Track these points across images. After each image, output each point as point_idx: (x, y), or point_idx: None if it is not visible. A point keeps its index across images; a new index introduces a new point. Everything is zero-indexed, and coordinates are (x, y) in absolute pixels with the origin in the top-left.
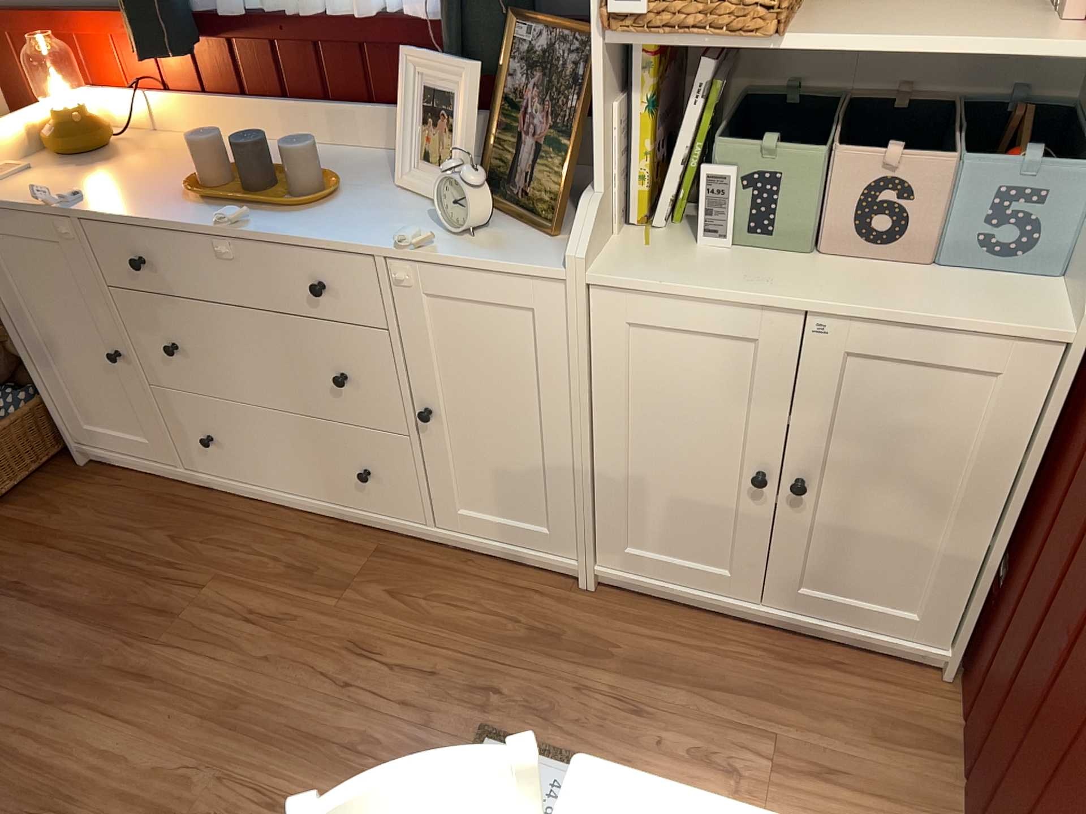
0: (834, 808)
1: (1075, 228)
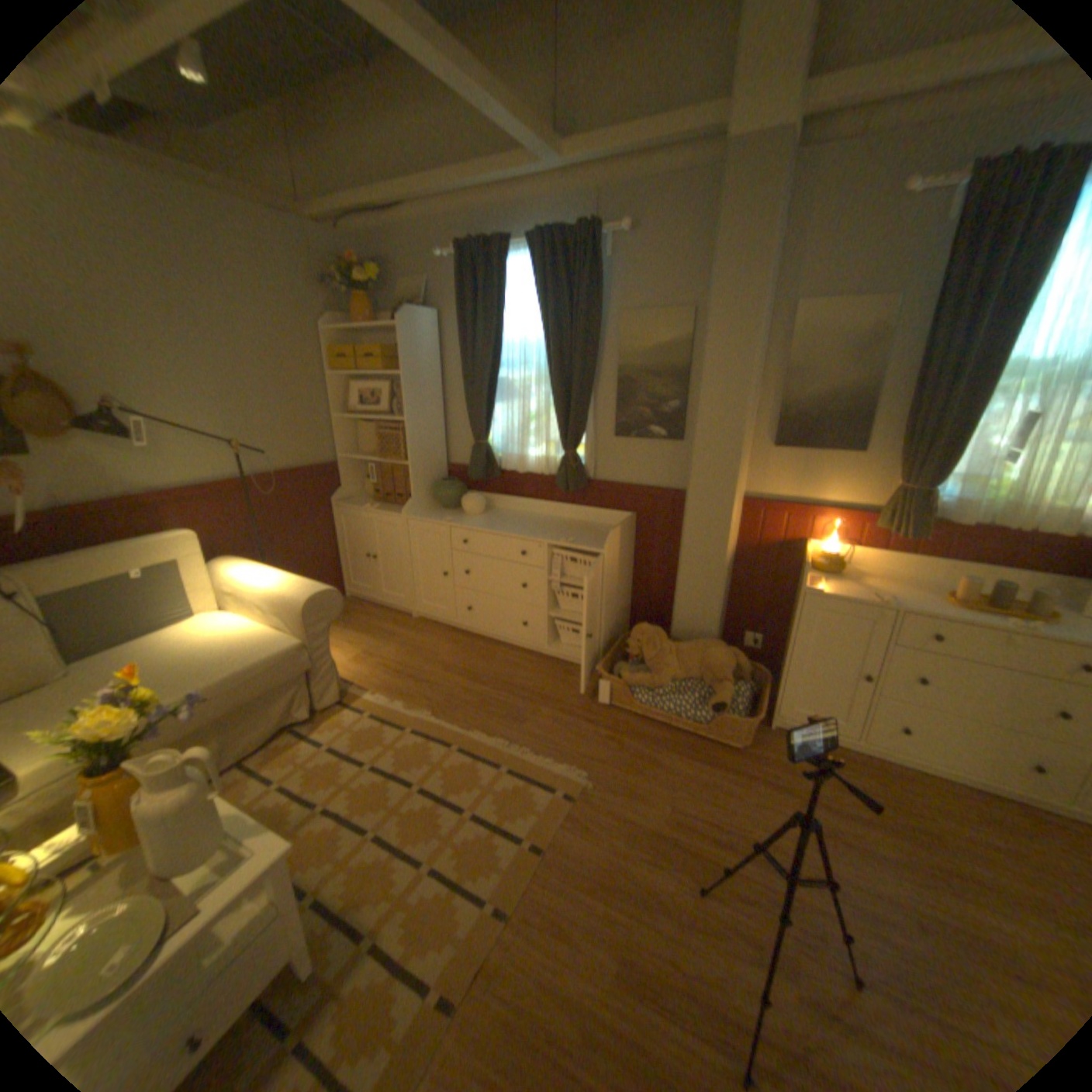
0: None
1: None
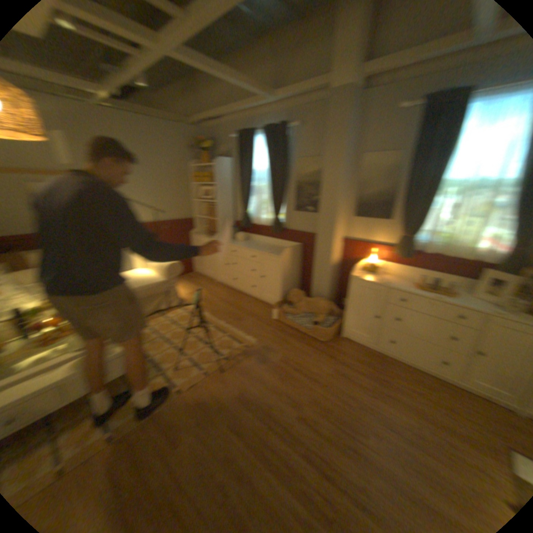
0: None
1: None
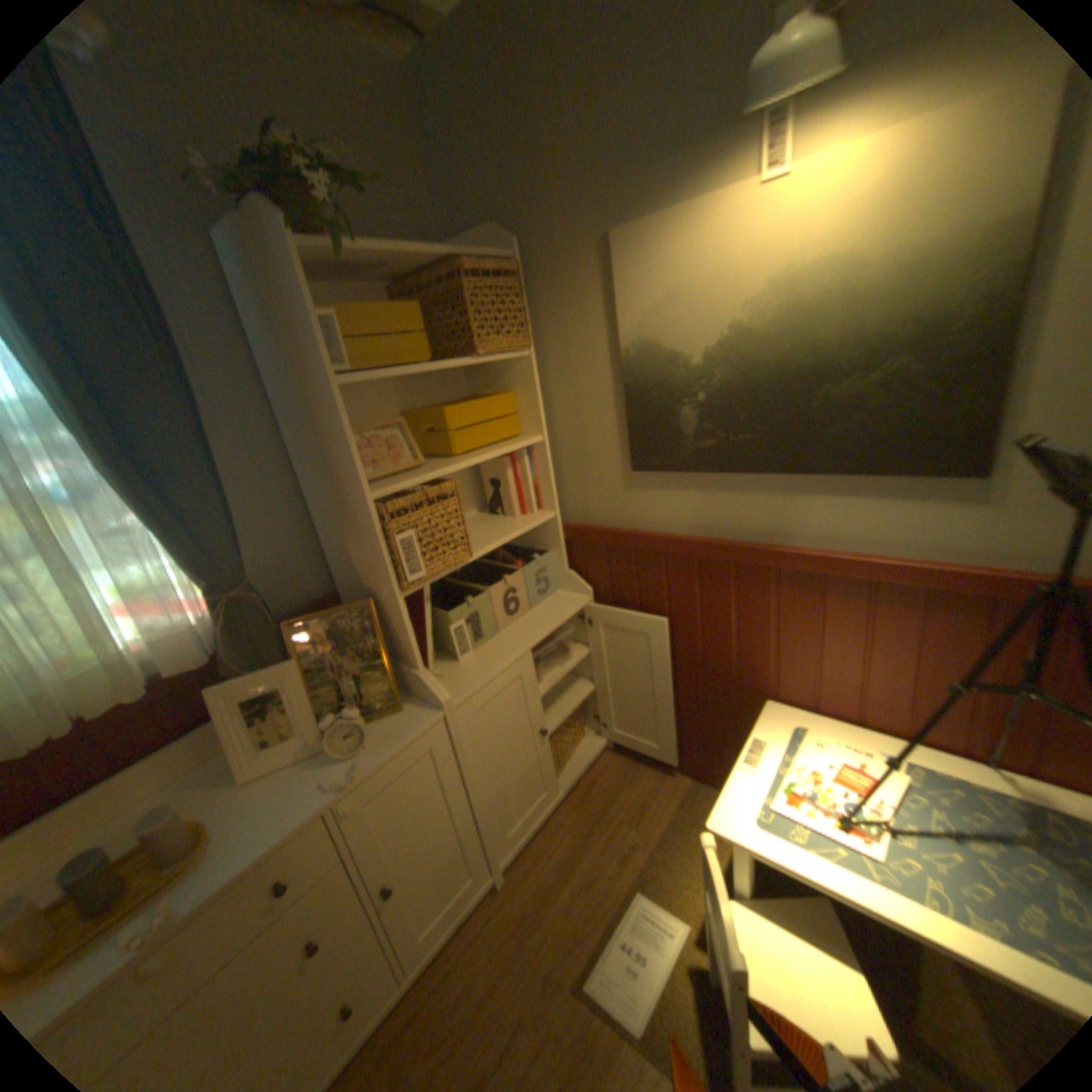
0: (662, 814)
1: (558, 570)
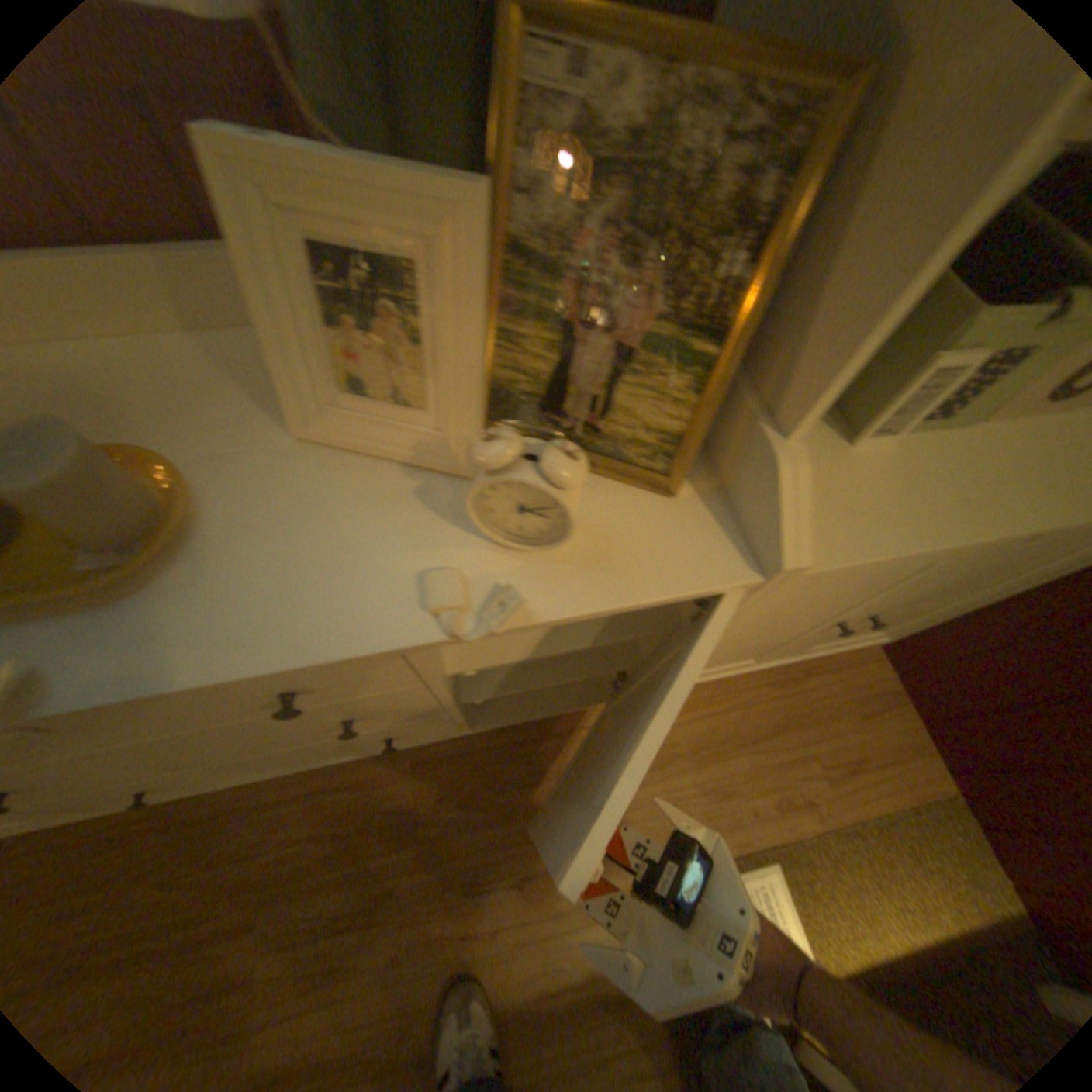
0: (882, 799)
1: None
